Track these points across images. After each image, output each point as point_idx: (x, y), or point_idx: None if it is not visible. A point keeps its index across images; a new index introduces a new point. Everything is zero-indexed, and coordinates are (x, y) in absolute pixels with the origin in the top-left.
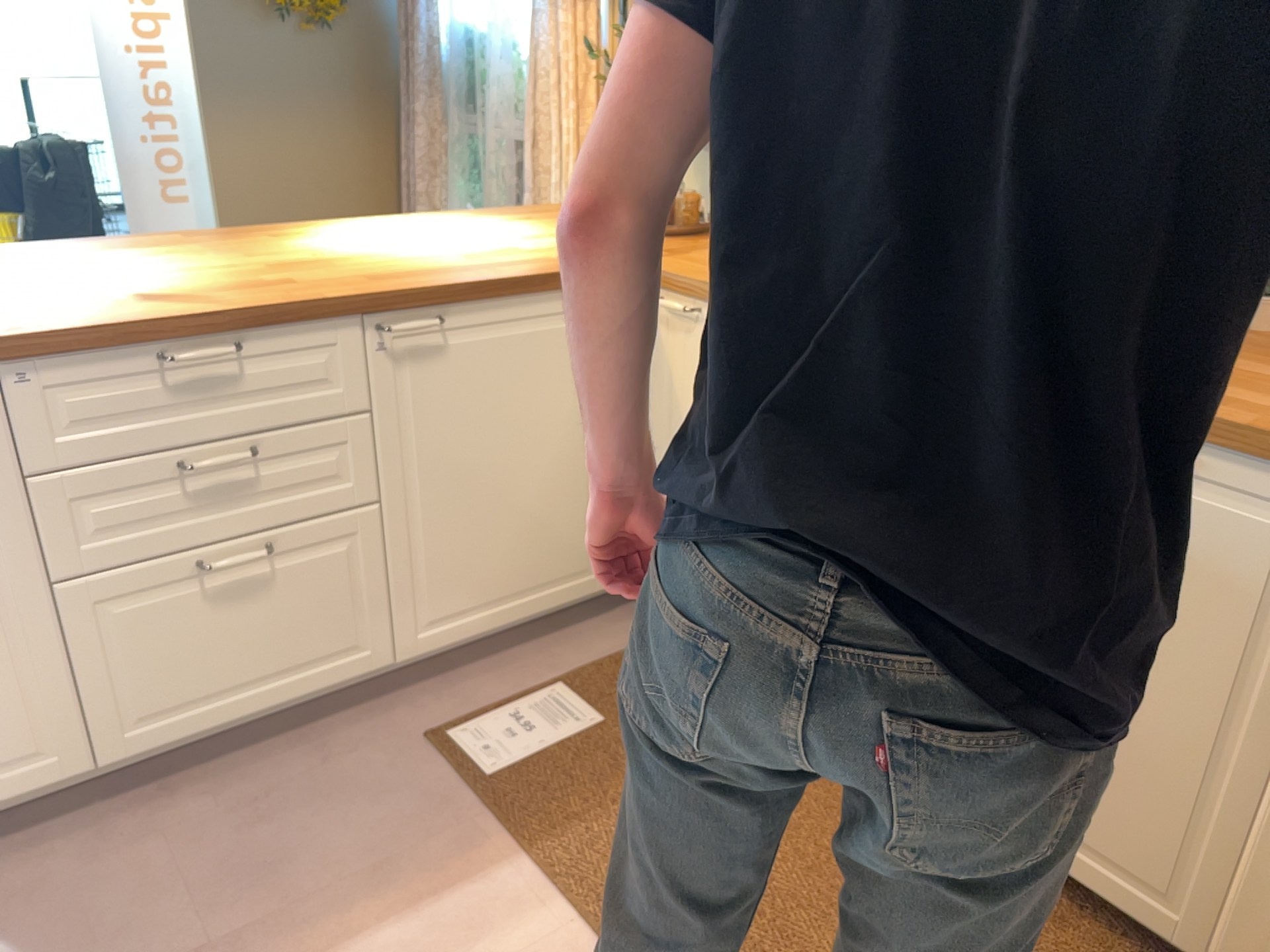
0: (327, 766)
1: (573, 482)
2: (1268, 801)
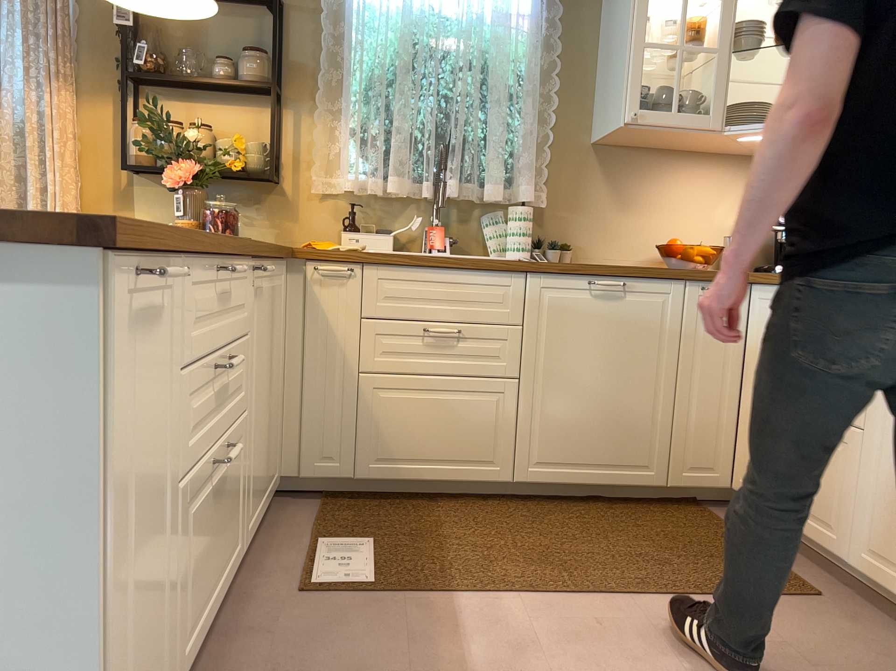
0: (272, 638)
1: (275, 400)
2: (674, 403)
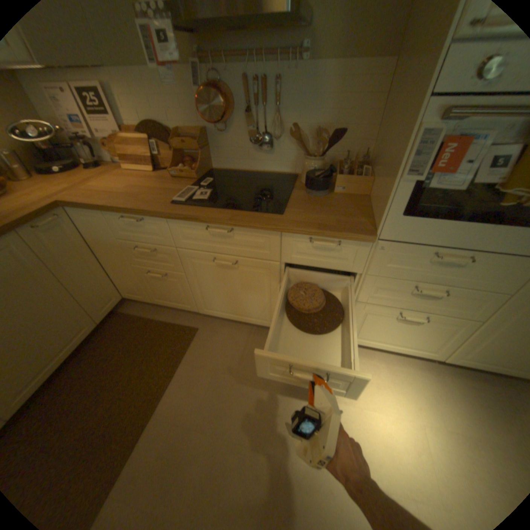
0: None
1: None
2: (70, 295)
